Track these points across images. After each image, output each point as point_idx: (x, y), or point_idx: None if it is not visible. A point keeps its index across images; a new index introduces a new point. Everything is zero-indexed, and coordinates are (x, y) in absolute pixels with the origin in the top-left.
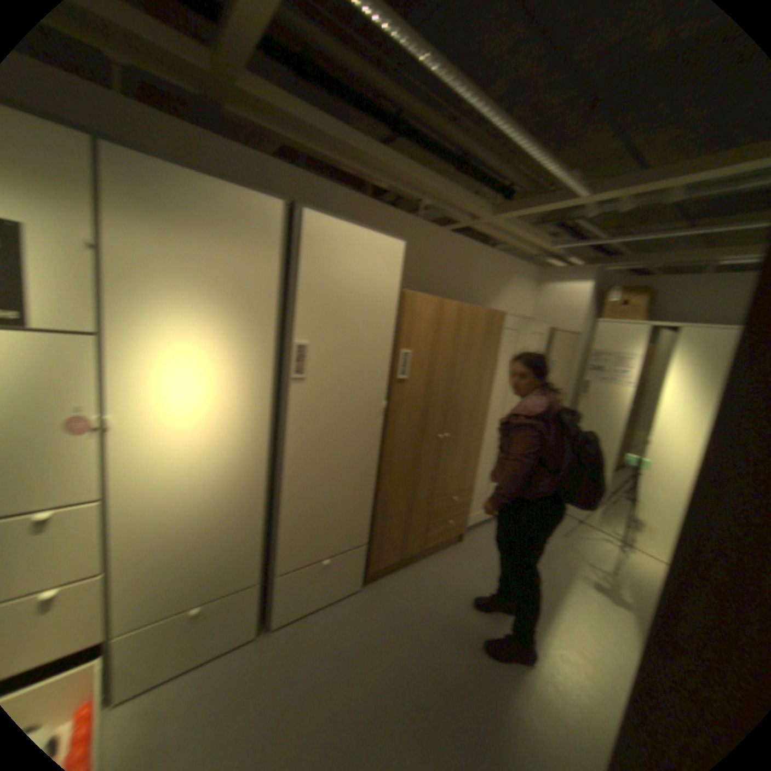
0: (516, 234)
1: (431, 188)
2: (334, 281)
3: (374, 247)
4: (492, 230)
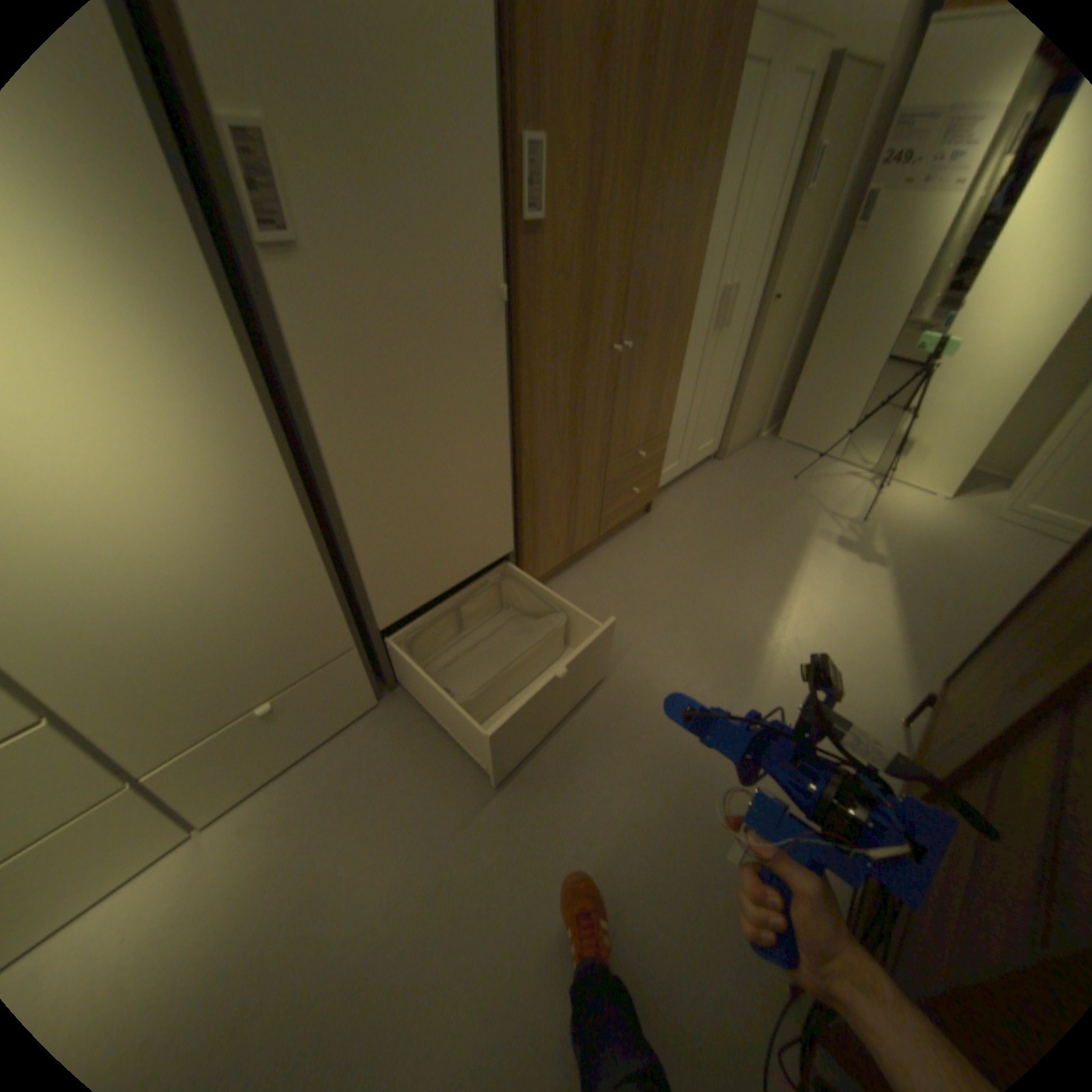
0: None
1: None
2: None
3: None
4: None
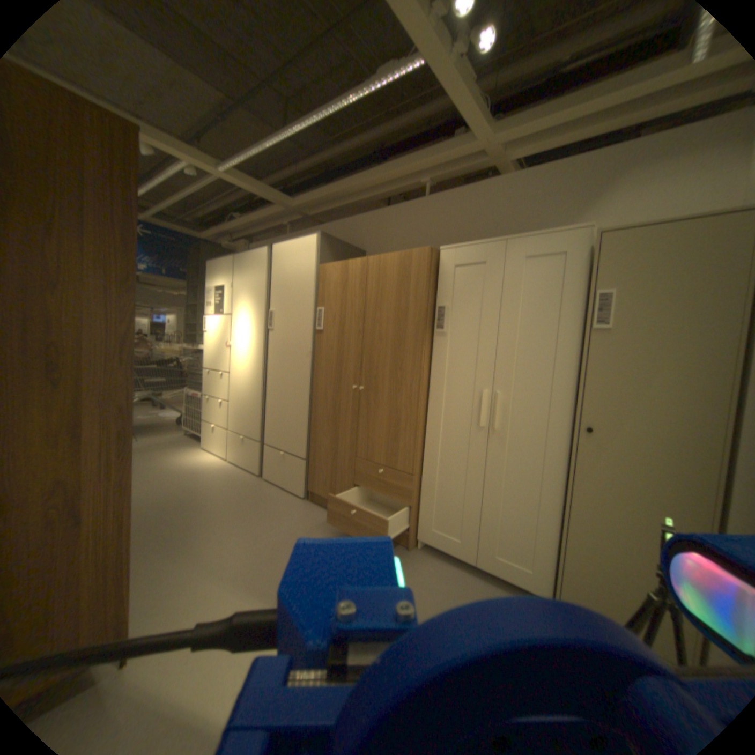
0: (560, 122)
1: (395, 174)
2: (279, 275)
3: (295, 248)
4: (530, 145)
